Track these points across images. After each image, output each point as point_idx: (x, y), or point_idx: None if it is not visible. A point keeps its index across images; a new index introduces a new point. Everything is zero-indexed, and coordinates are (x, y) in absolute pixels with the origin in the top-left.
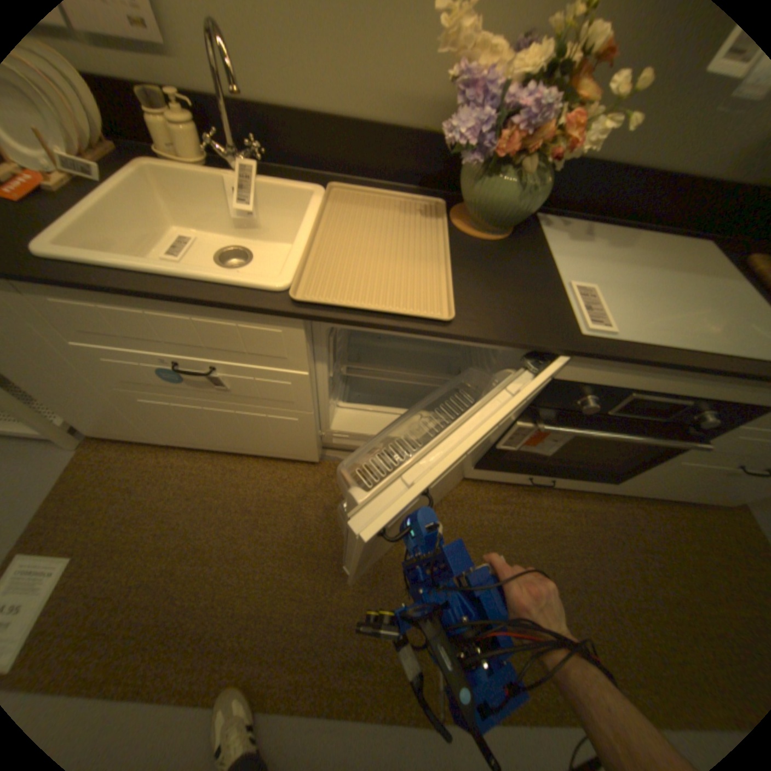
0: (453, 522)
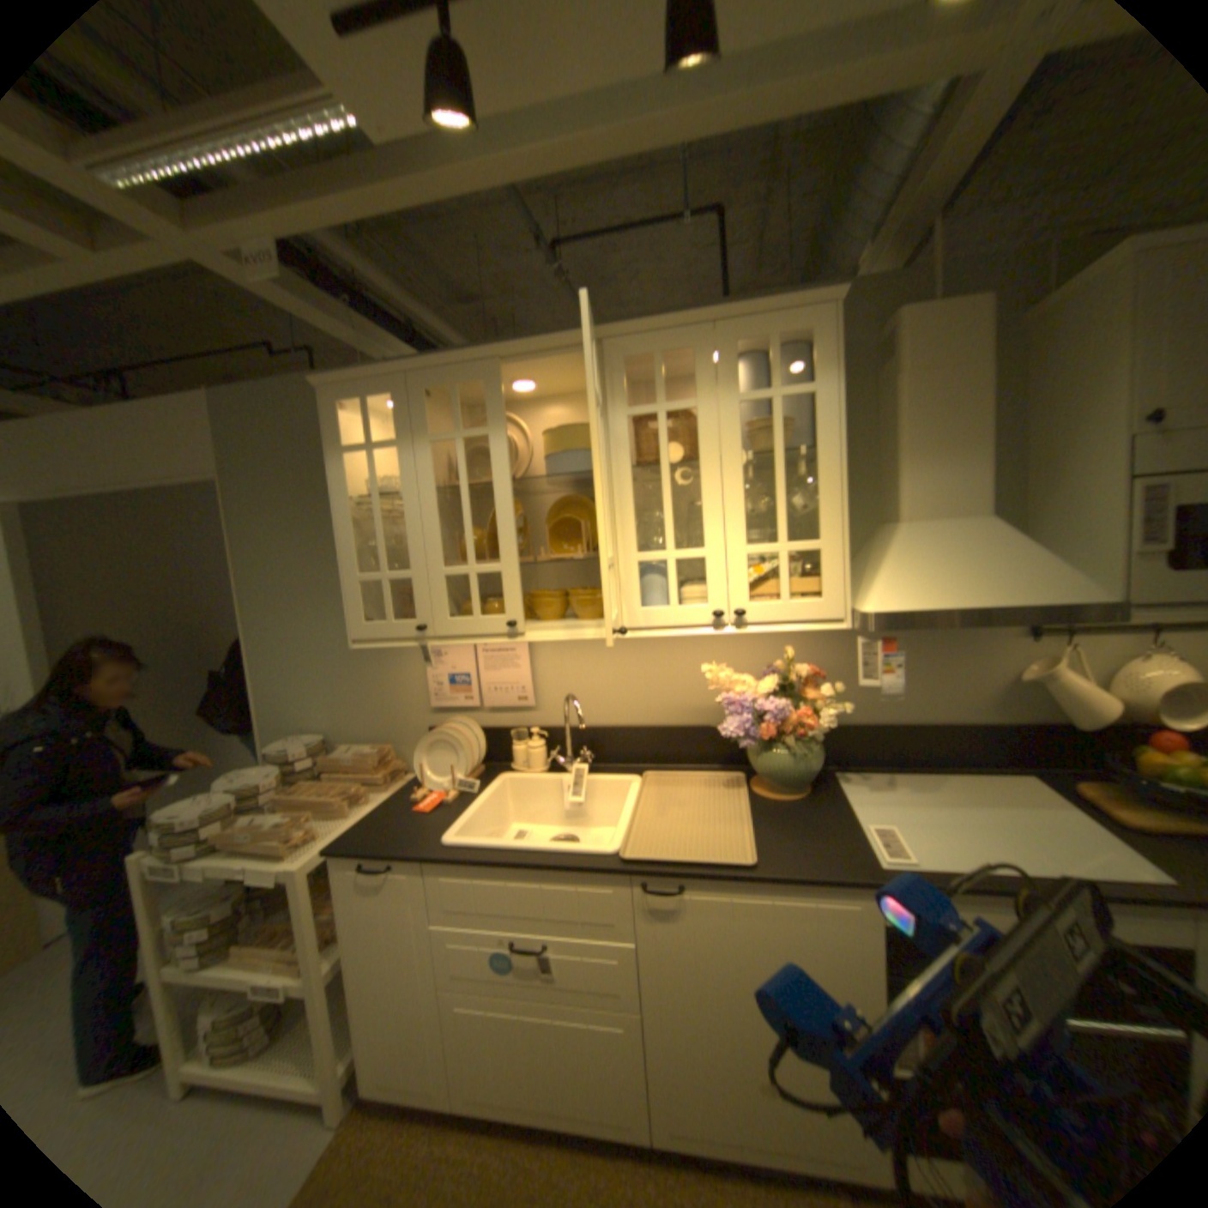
0: None
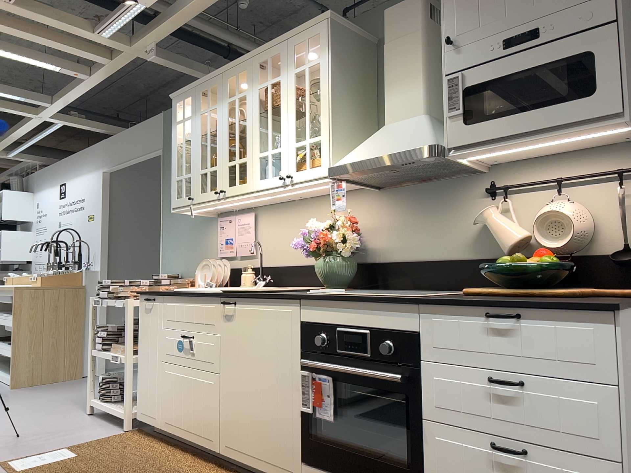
0: None
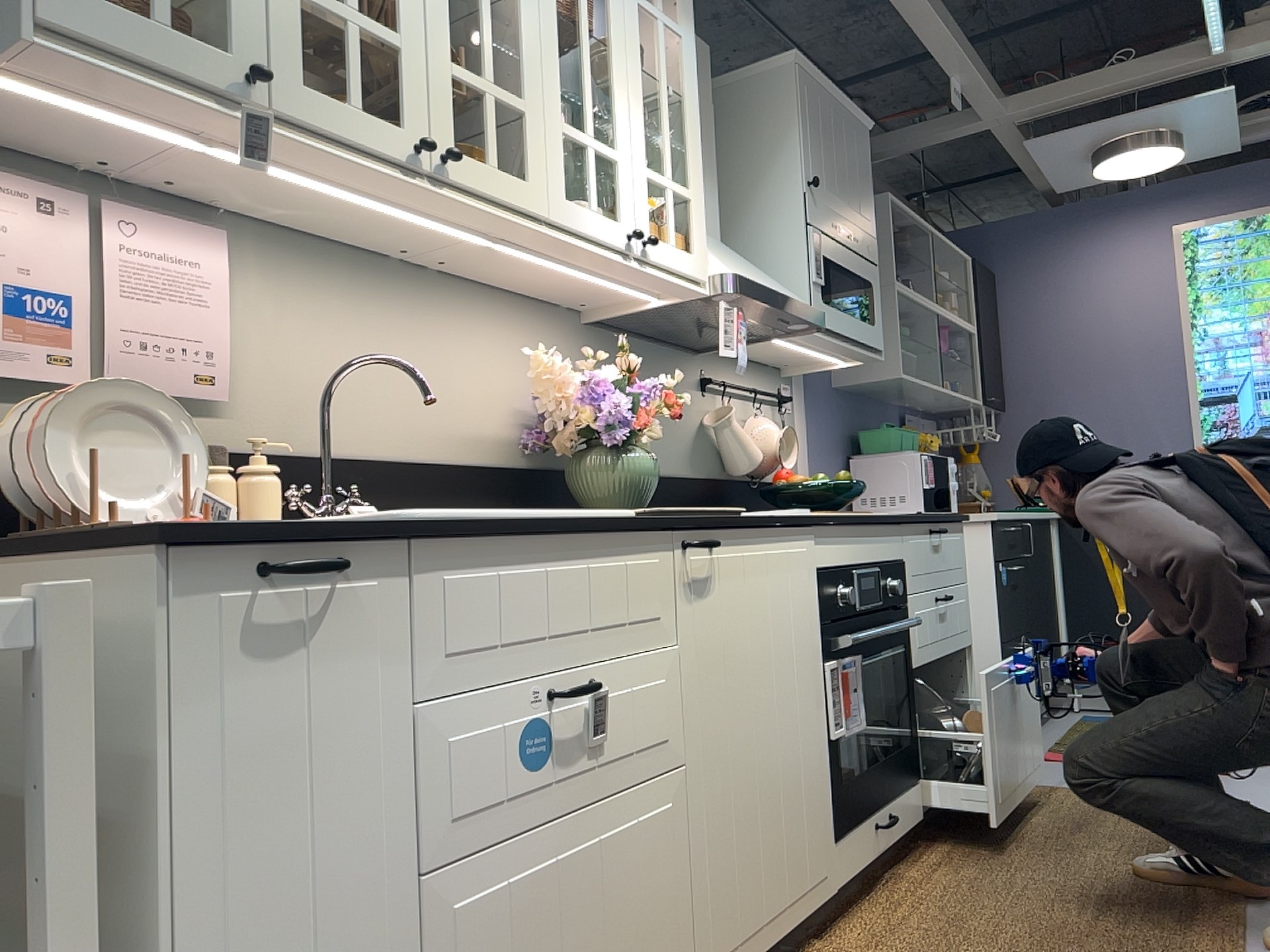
0: (904, 951)
